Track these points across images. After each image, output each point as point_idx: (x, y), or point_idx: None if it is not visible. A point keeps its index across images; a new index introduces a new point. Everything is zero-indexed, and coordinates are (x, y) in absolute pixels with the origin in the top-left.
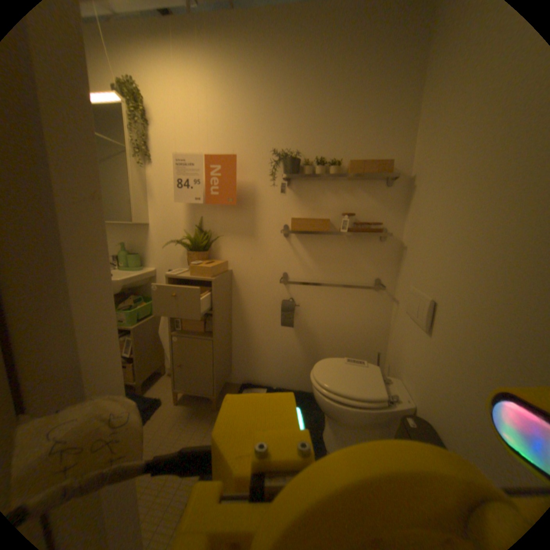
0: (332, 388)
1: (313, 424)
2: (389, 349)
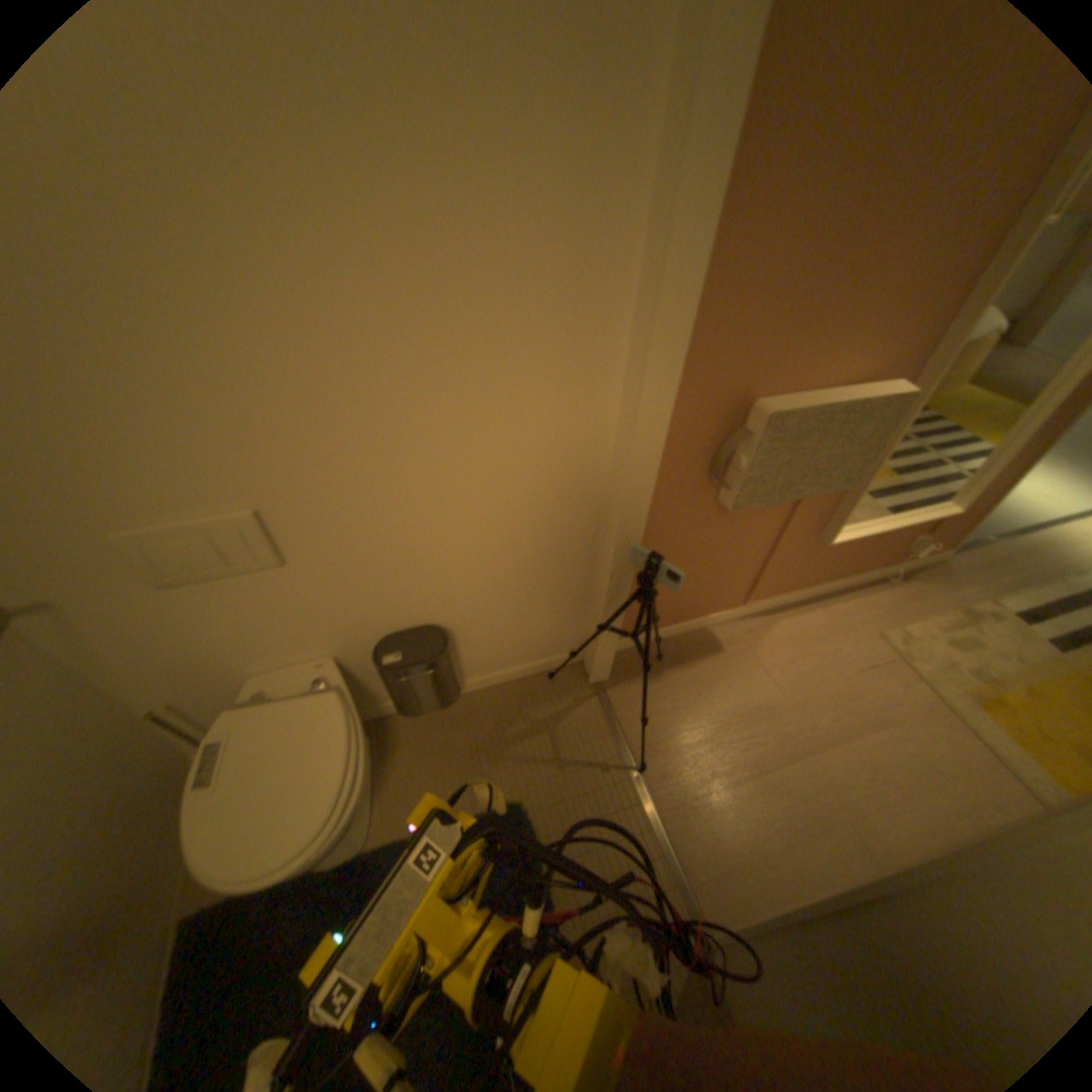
0: (326, 806)
1: (297, 909)
2: (116, 698)
